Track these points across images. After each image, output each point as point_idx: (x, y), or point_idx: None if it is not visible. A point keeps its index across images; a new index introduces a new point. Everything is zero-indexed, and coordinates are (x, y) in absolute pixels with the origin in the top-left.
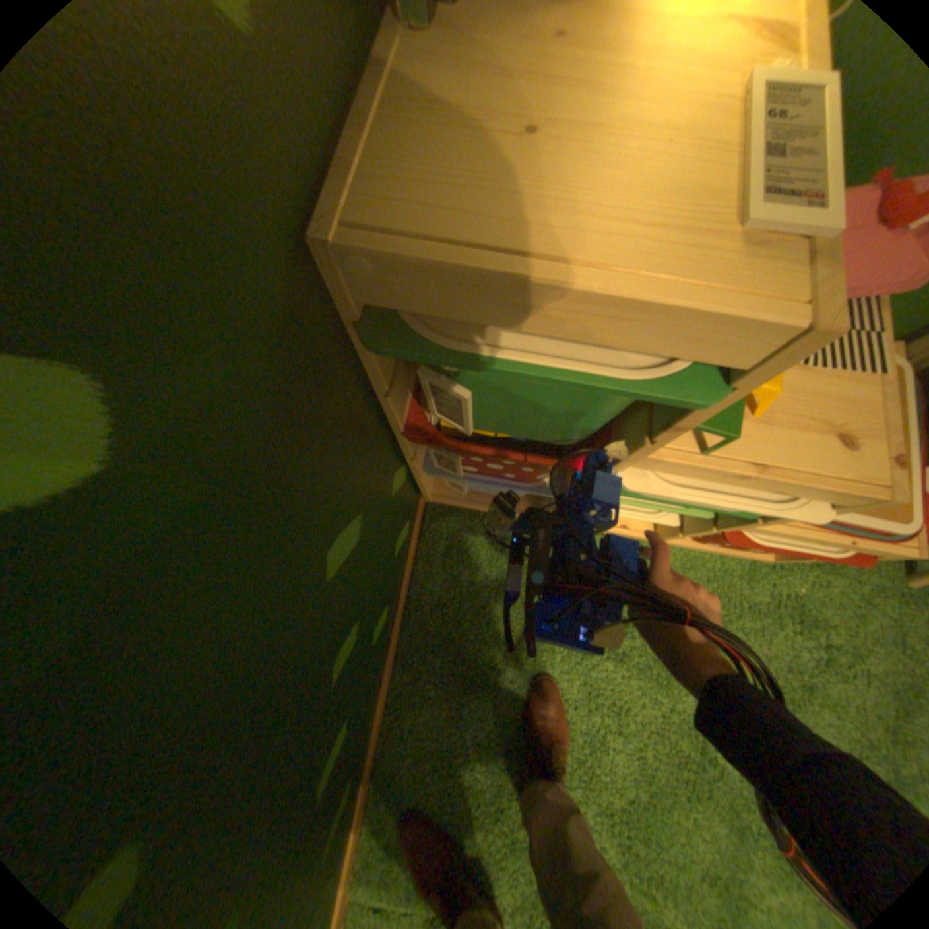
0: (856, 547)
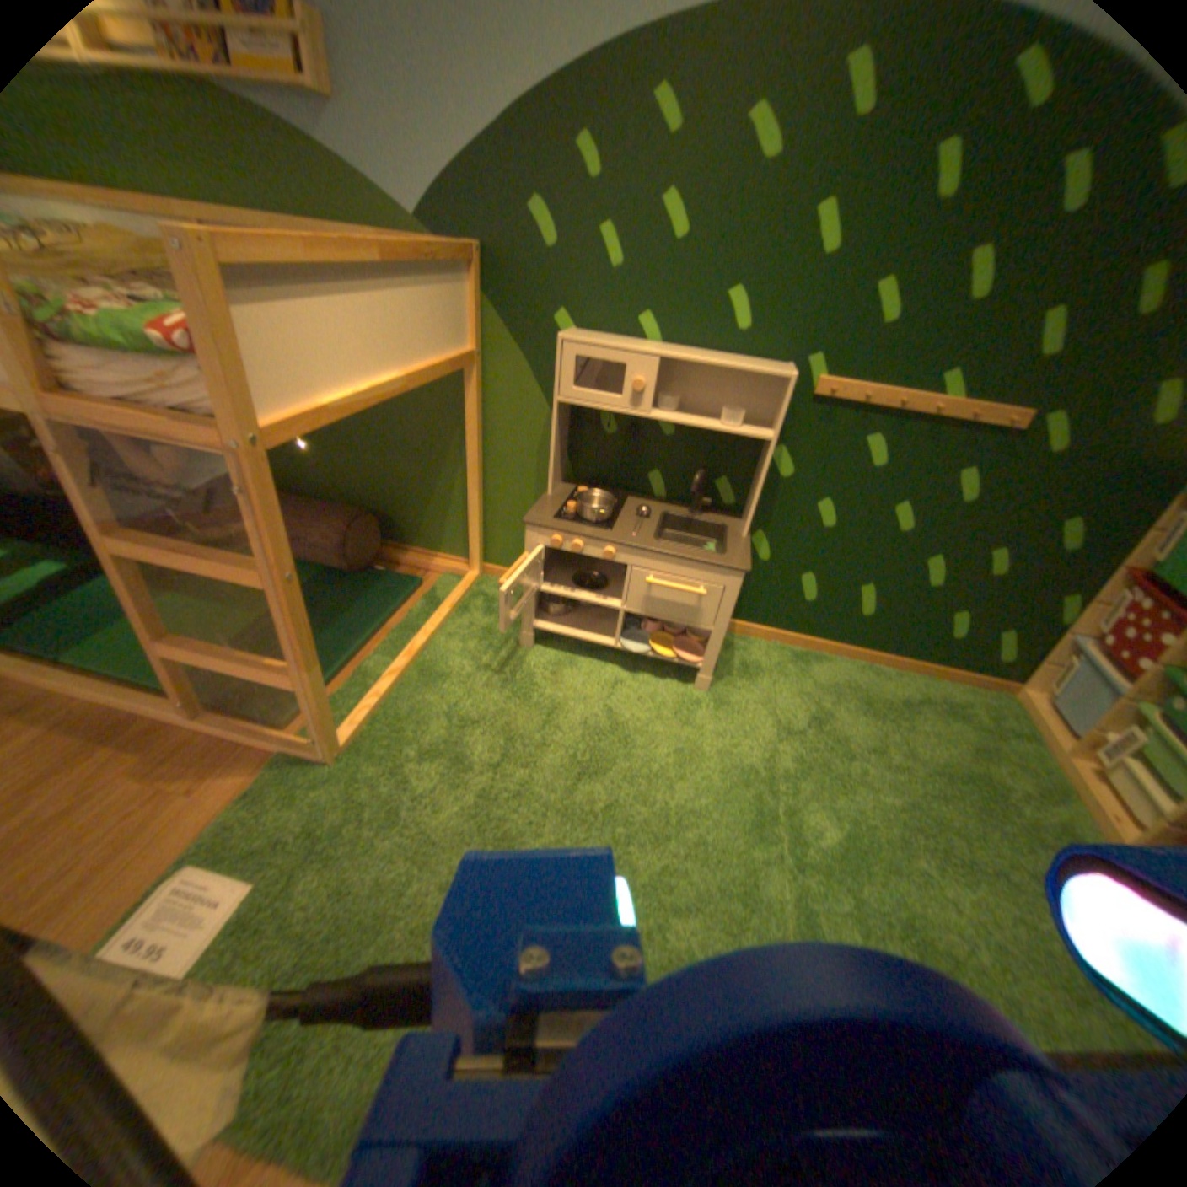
0: None
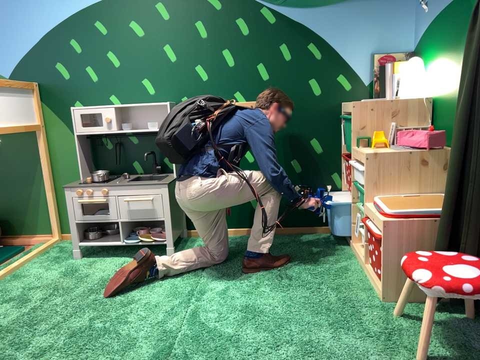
0: (377, 221)
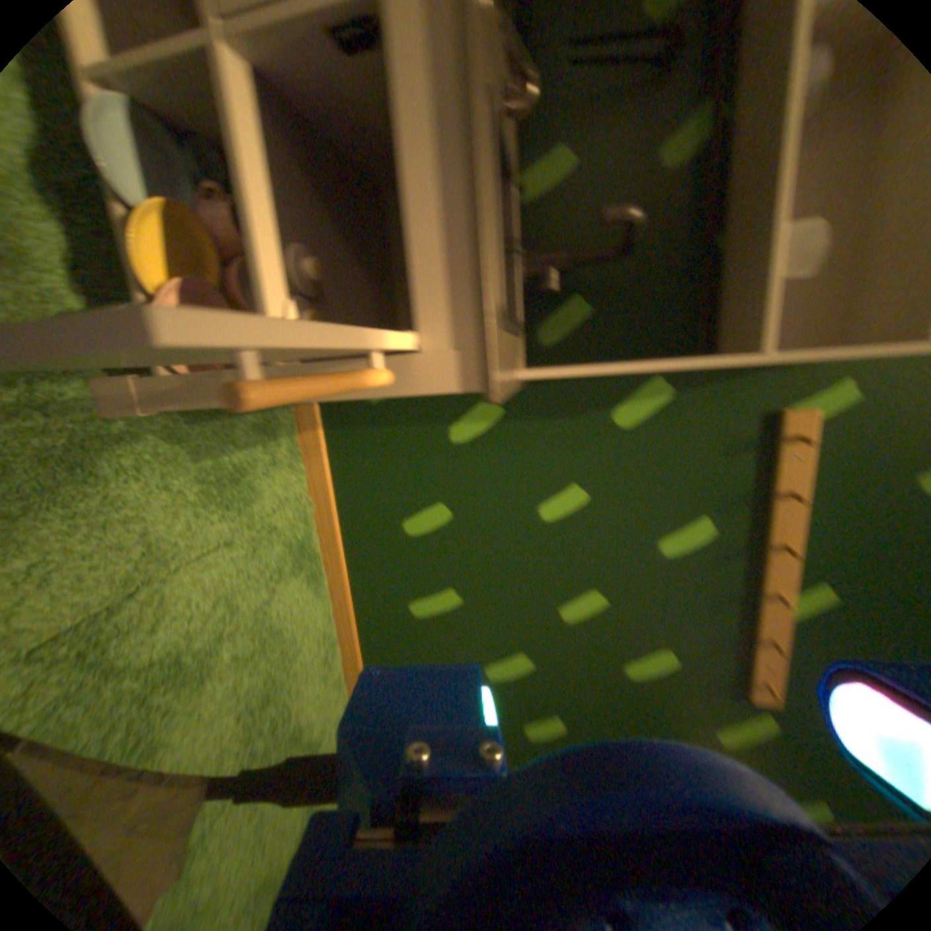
0: None
